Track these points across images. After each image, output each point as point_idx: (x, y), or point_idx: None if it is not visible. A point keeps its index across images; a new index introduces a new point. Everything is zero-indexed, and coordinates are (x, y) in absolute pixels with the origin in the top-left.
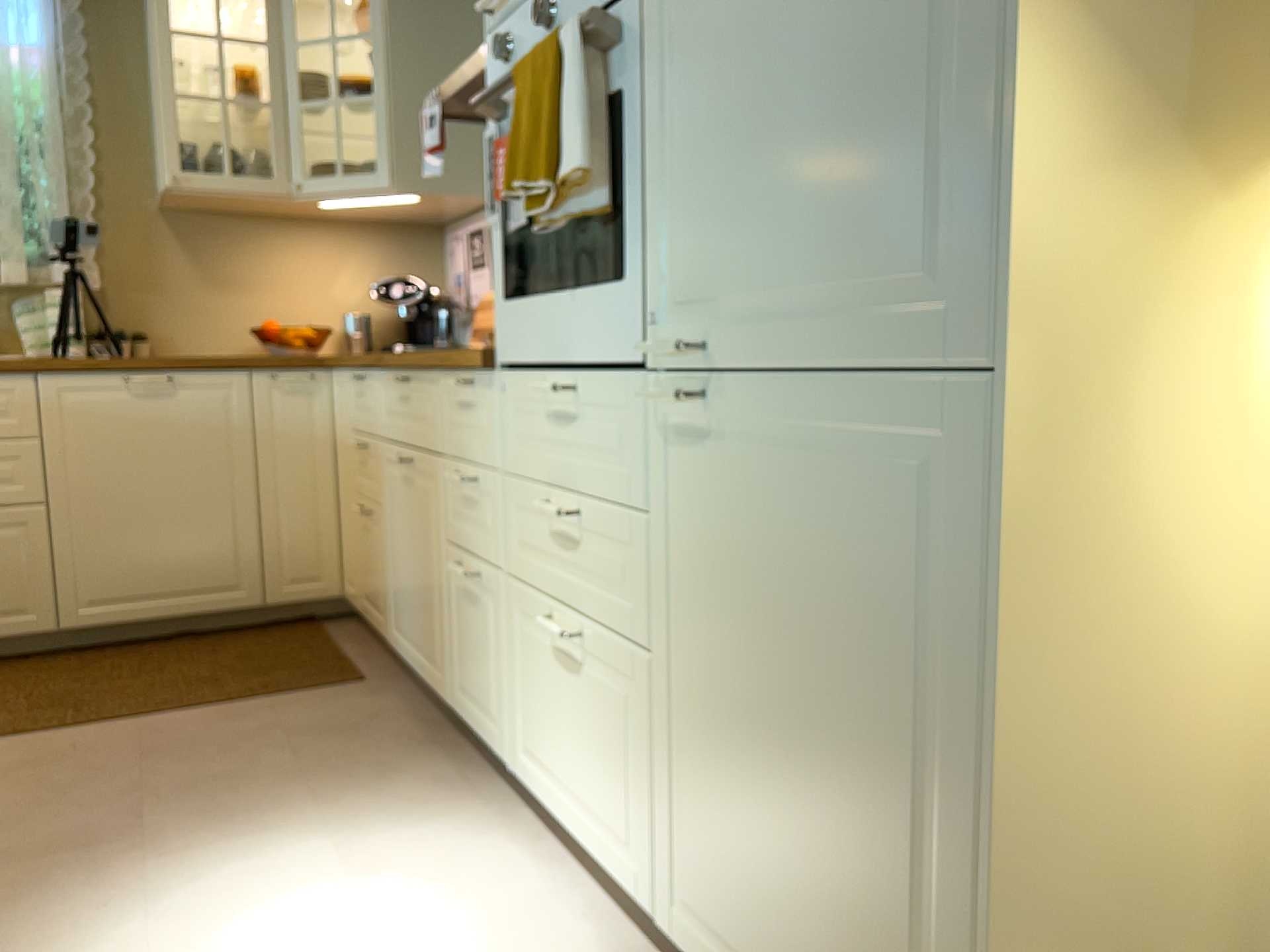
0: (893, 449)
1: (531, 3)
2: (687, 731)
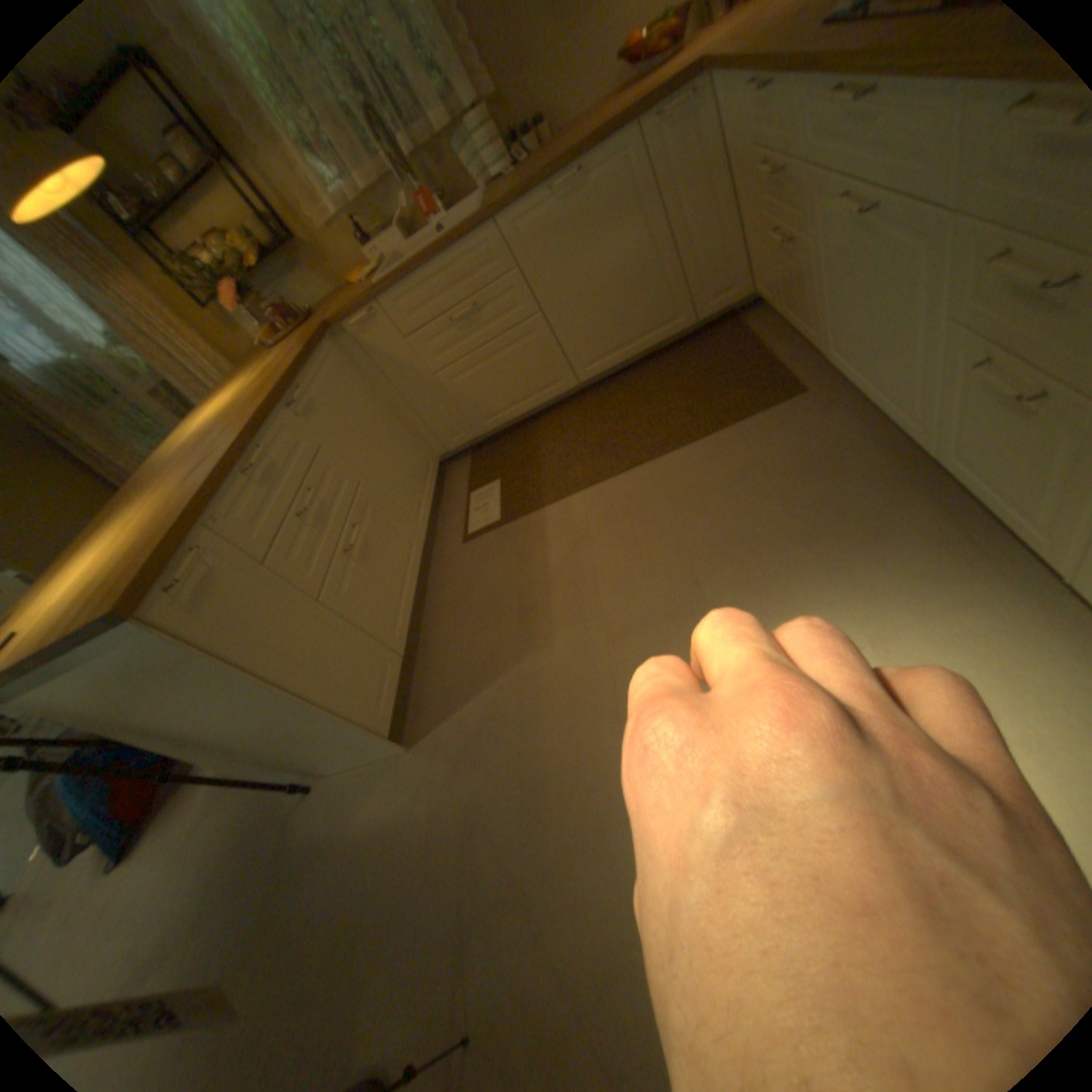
0: None
1: None
2: None
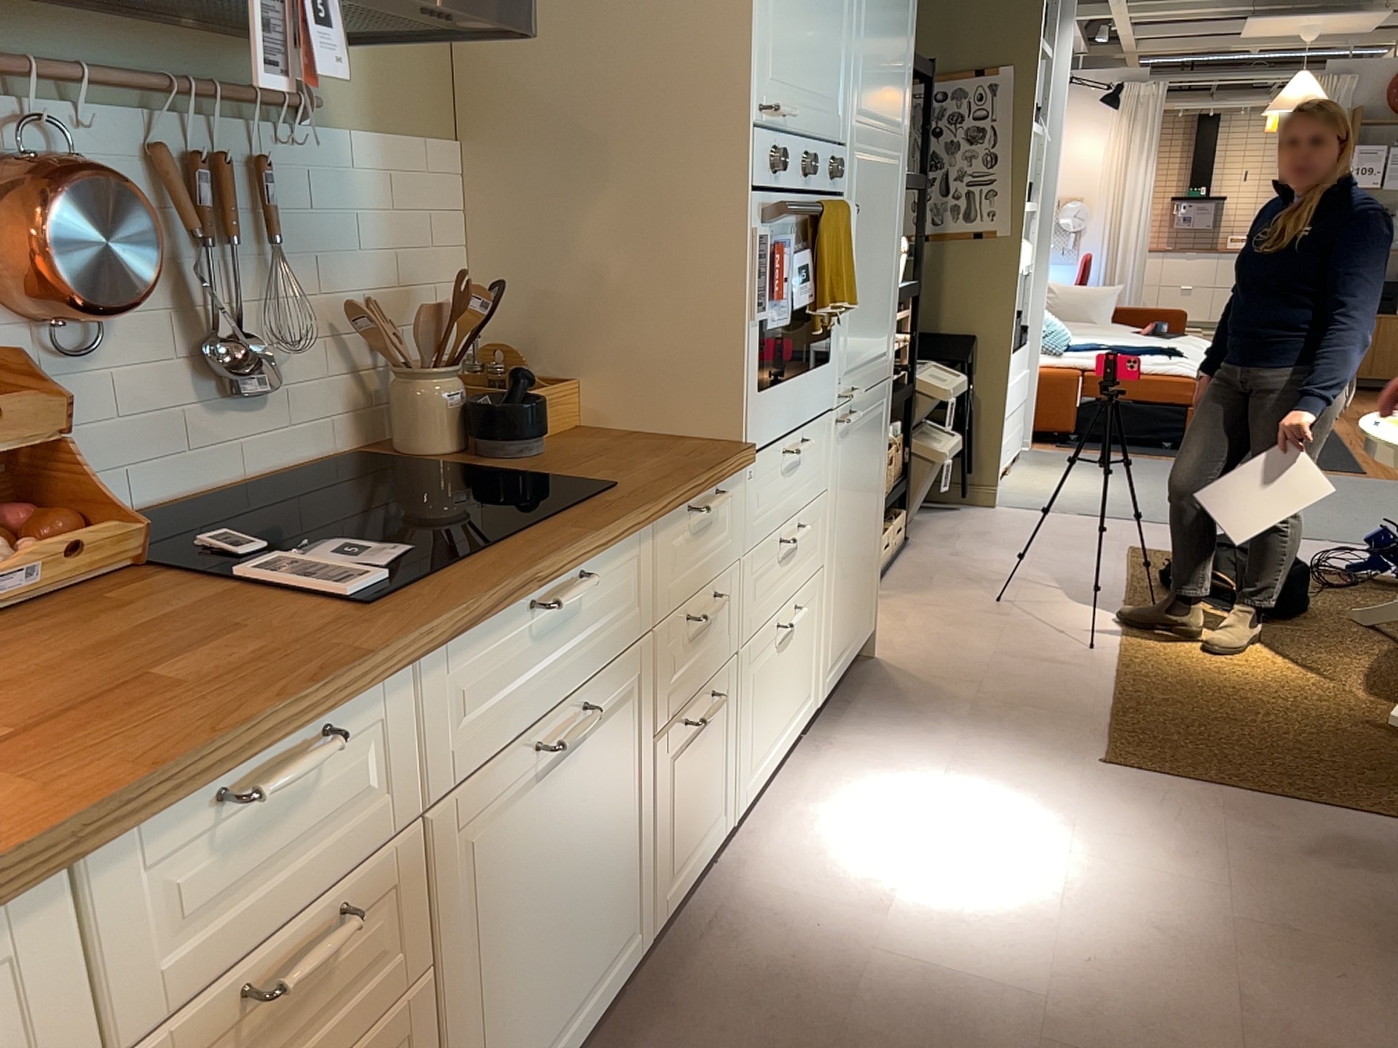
0: (879, 407)
1: (787, 141)
2: (833, 582)
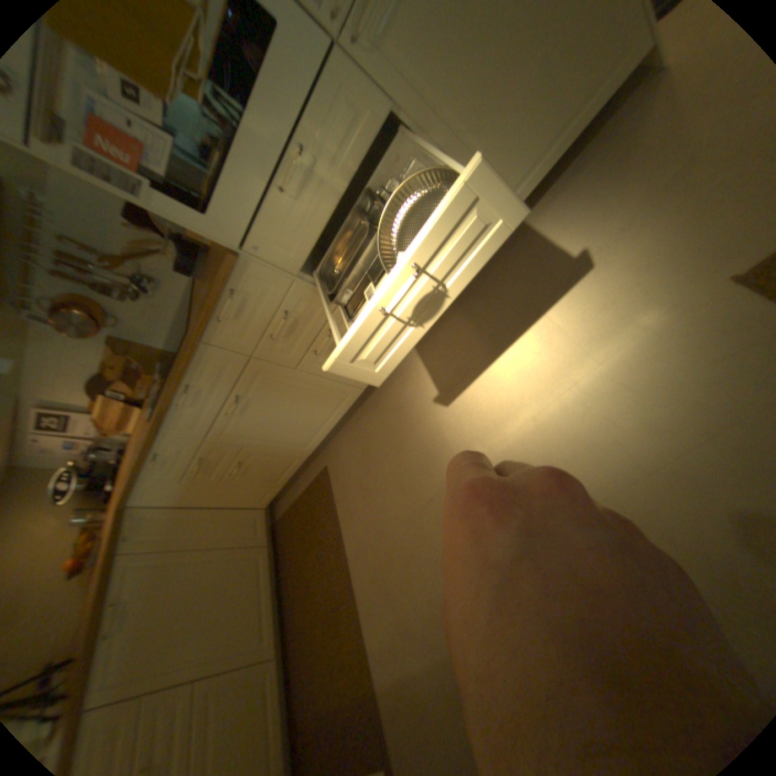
0: None
1: None
2: (472, 144)
